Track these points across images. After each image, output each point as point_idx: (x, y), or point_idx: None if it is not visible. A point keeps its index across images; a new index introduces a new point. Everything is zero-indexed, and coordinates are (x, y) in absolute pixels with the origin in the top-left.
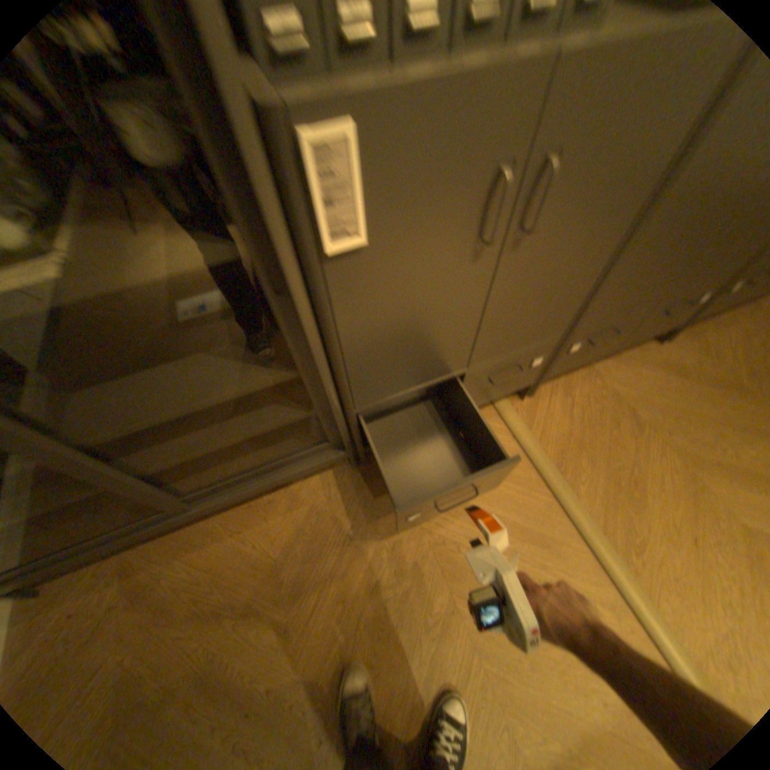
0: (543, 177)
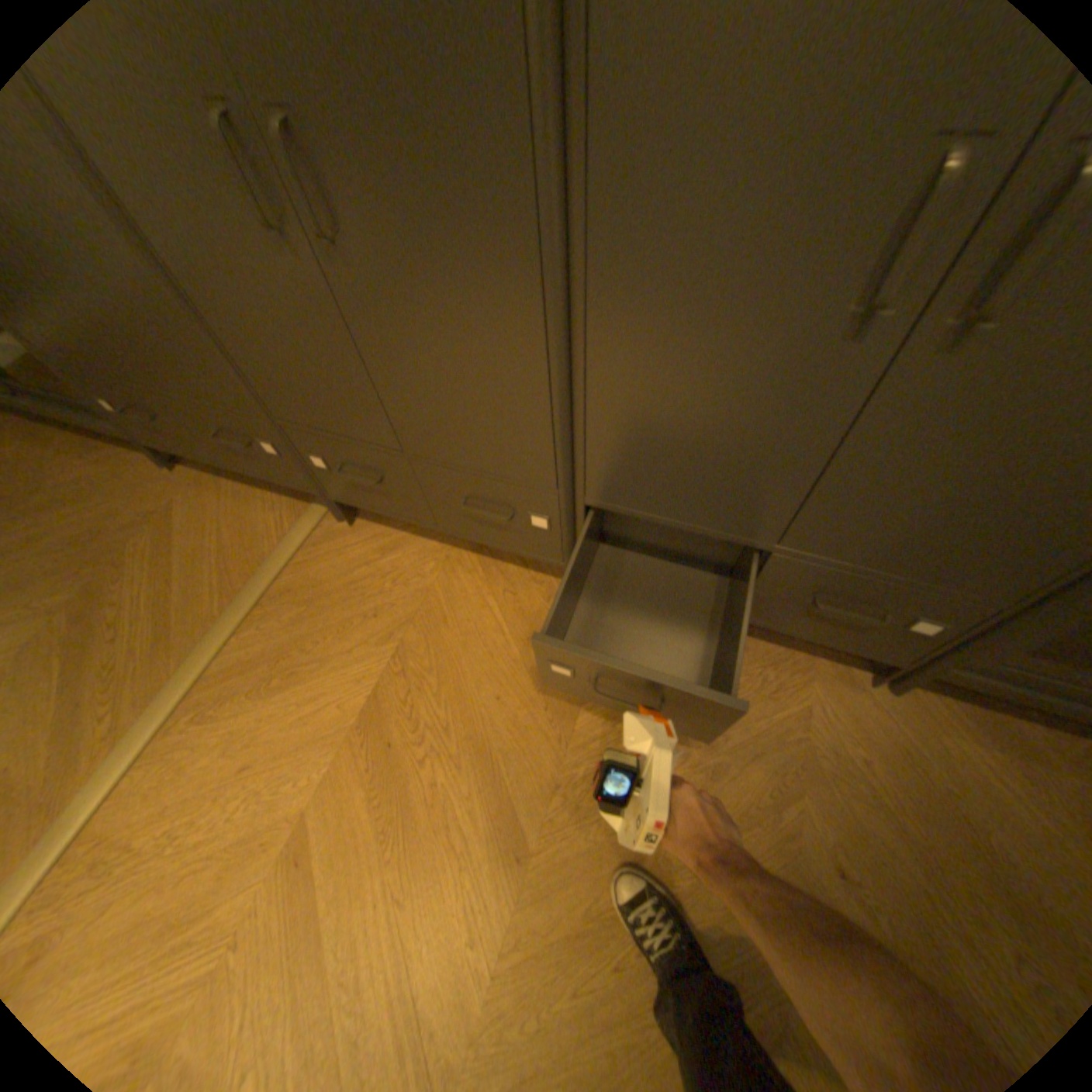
0: None
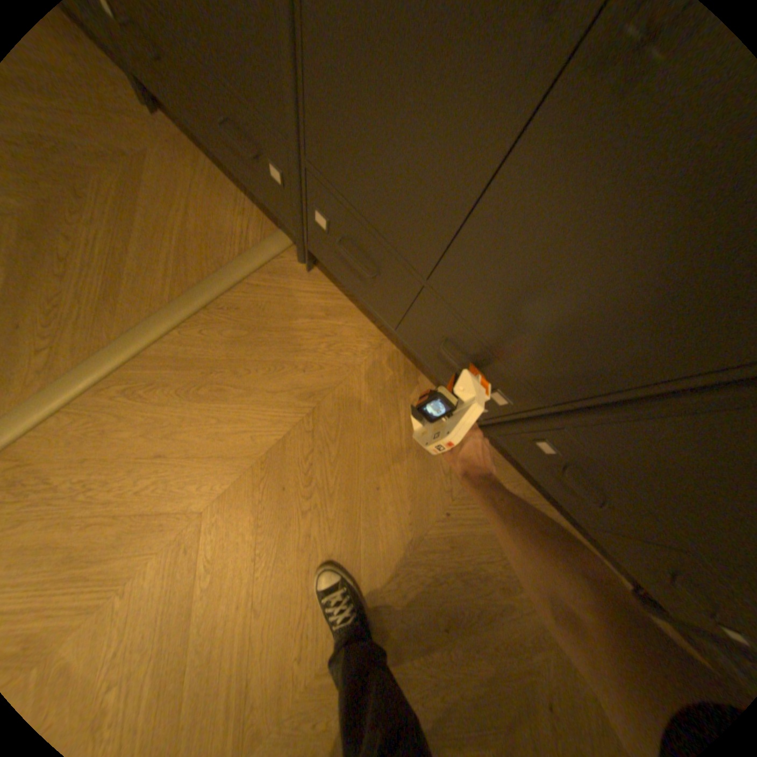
0: None
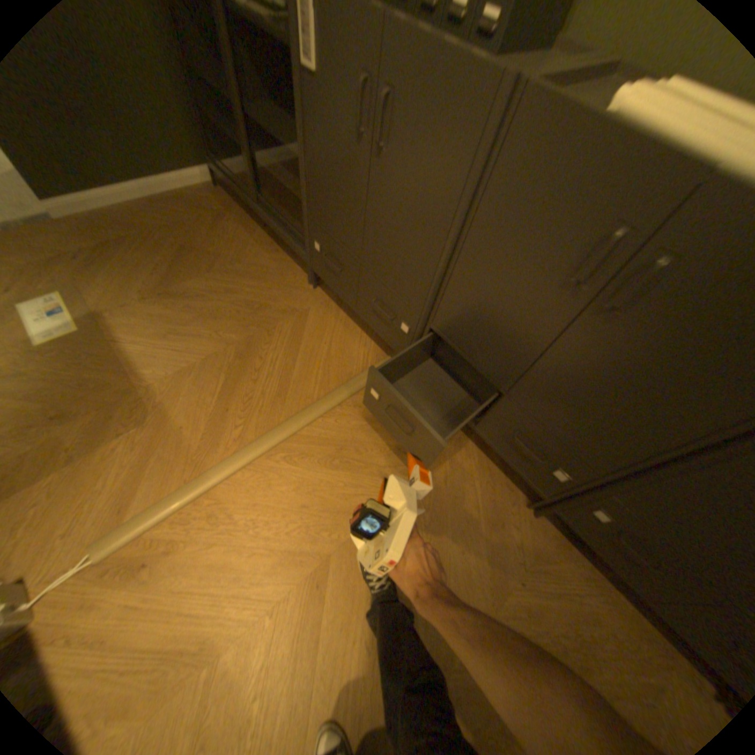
0: (383, 103)
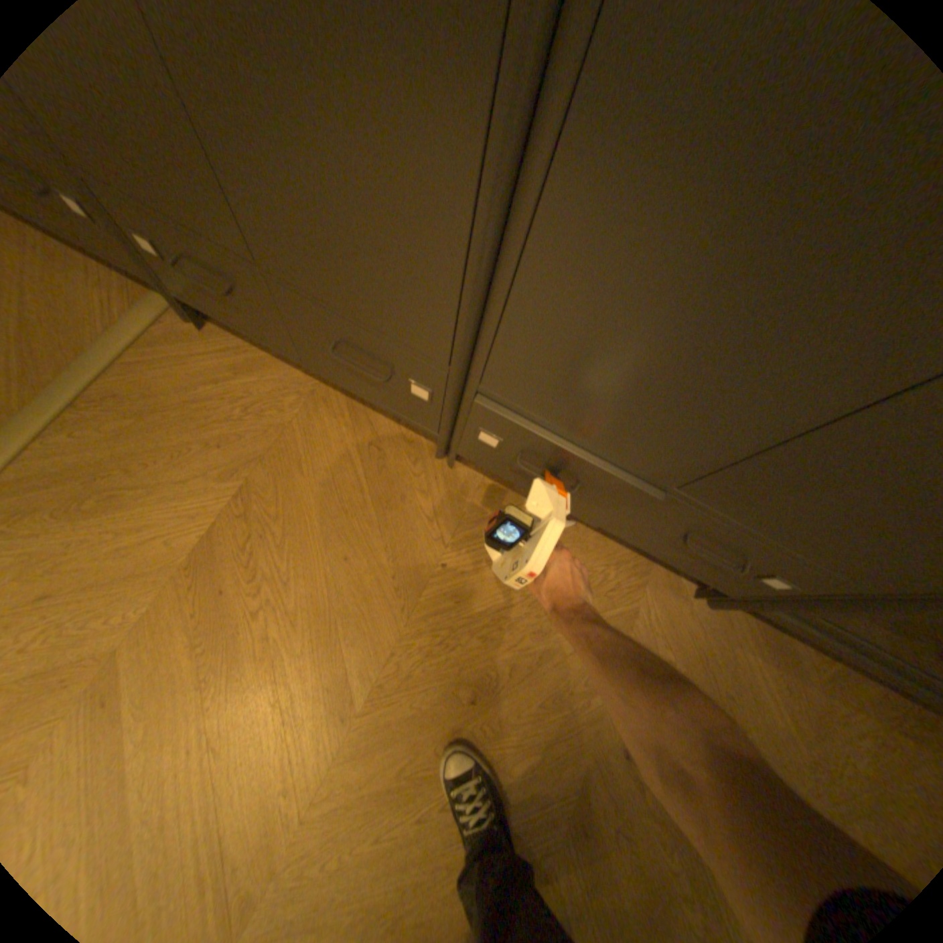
0: None
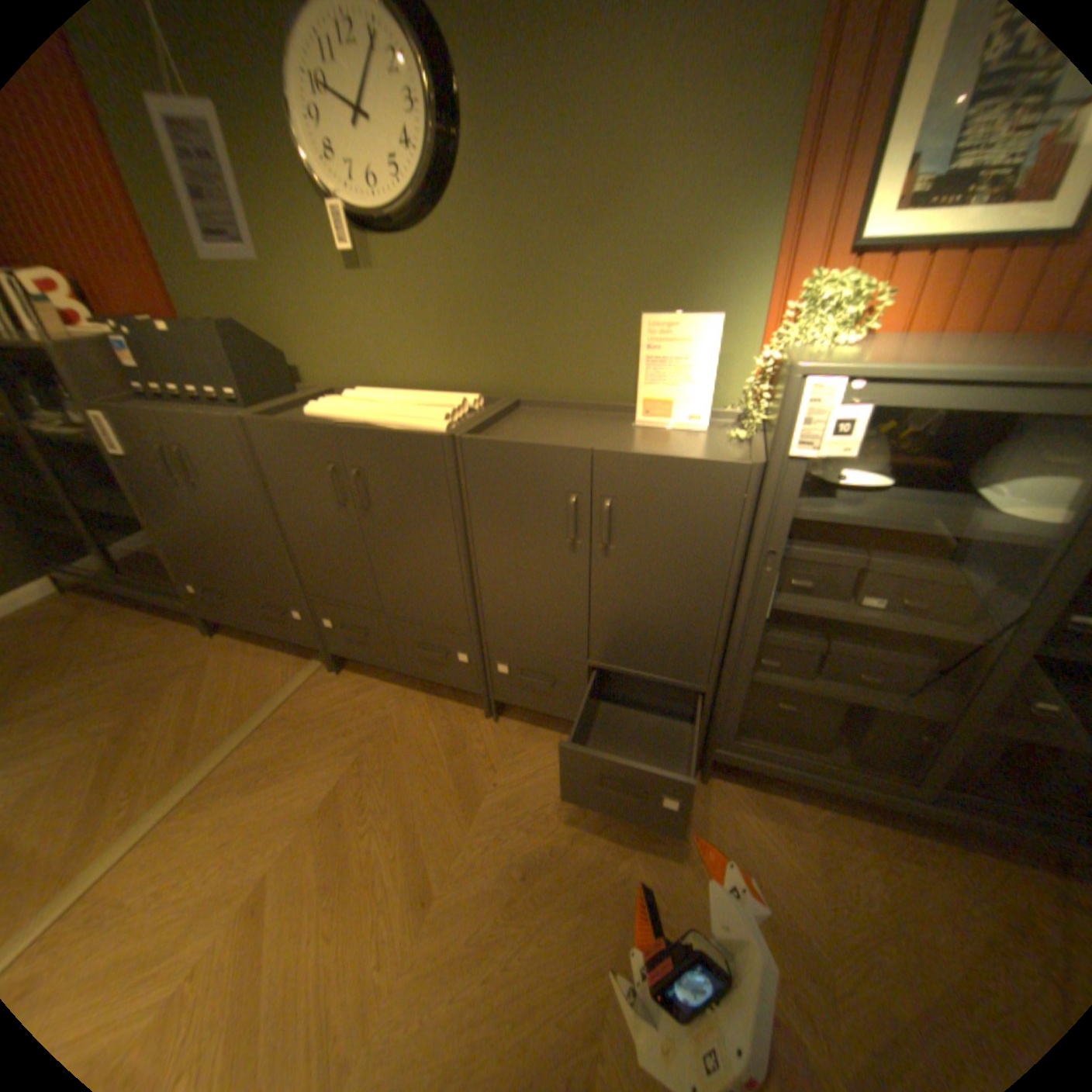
0: (177, 456)
